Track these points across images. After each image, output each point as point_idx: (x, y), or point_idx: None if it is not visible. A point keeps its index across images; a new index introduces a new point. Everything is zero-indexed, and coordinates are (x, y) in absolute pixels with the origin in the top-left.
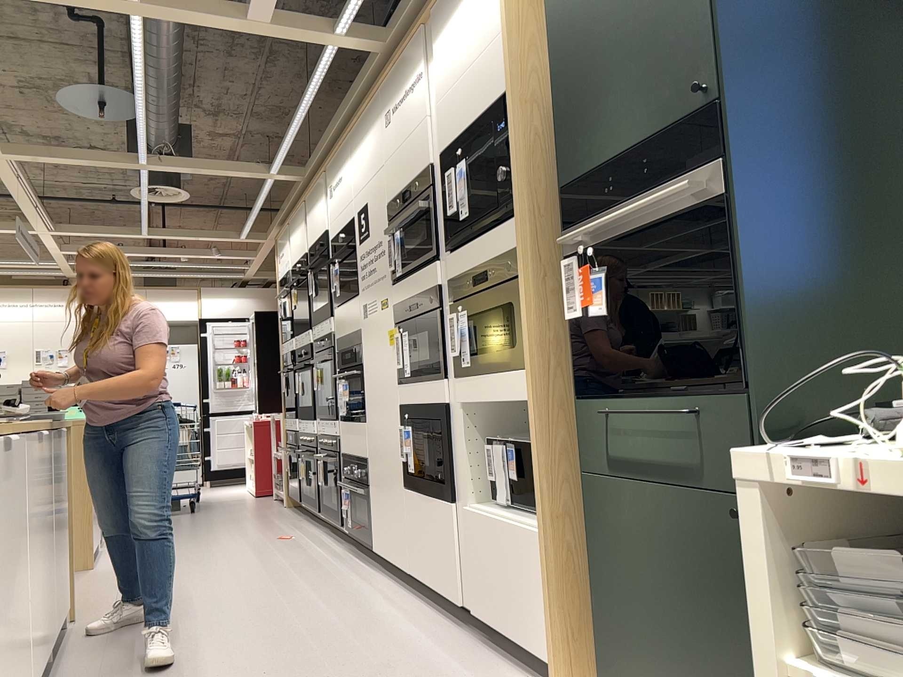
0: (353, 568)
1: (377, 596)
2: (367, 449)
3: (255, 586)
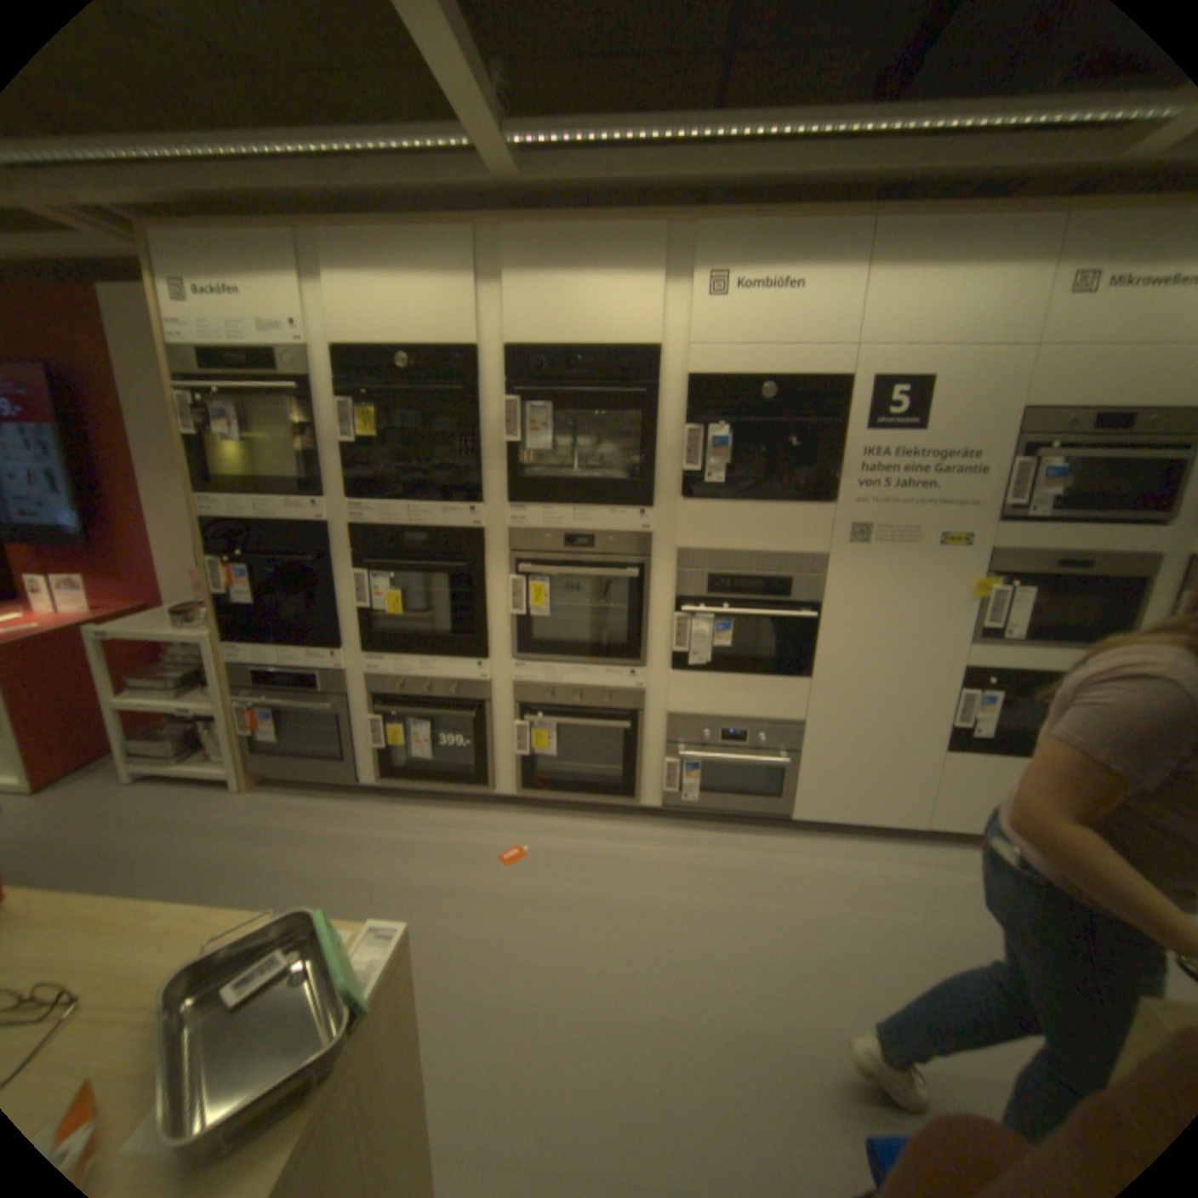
0: (769, 850)
1: (918, 870)
2: (811, 710)
3: (811, 962)
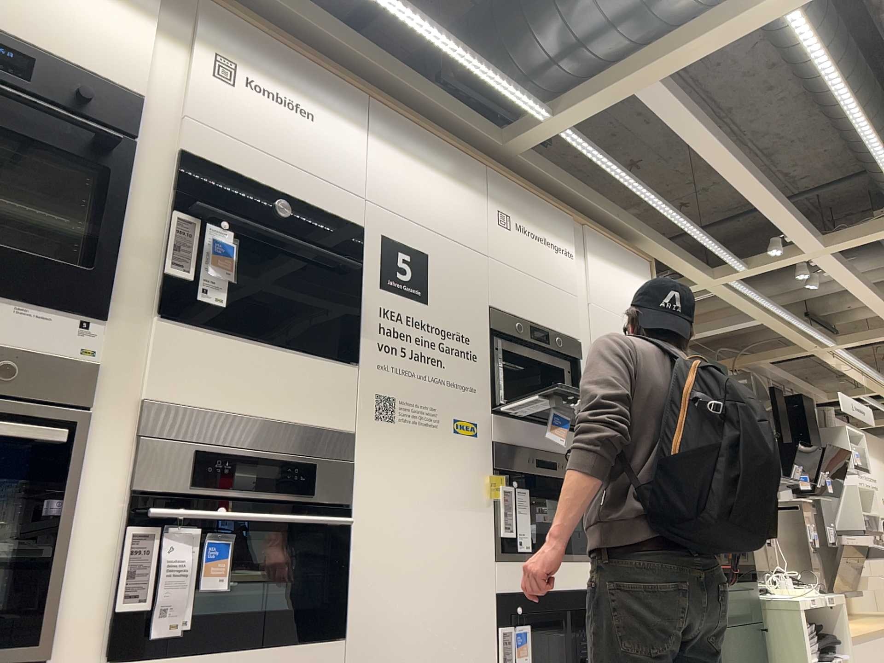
0: None
1: None
2: None
3: None
